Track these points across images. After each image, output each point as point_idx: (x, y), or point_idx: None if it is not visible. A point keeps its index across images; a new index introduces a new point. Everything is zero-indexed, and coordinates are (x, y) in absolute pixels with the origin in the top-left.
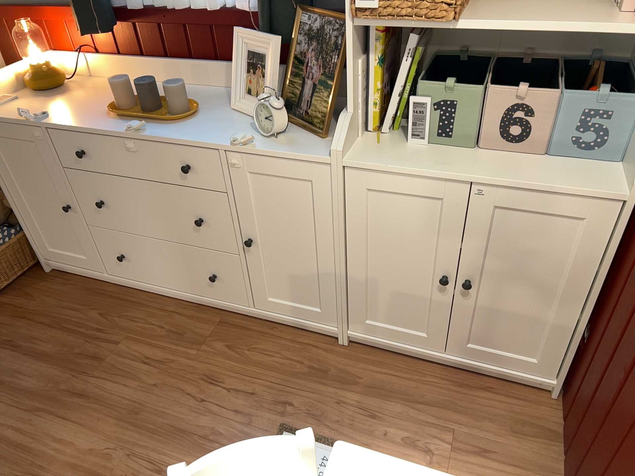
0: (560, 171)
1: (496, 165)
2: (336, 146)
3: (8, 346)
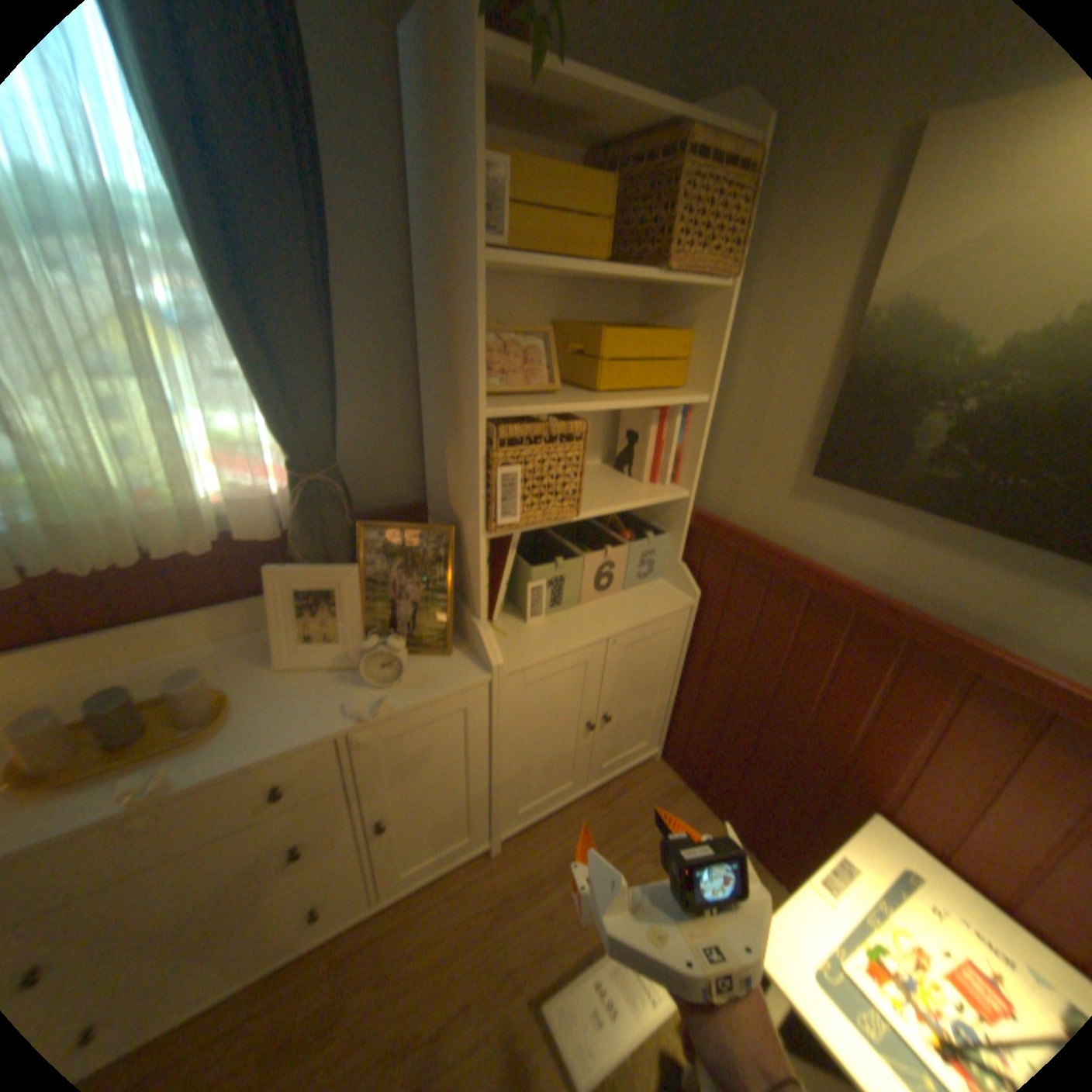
0: (644, 599)
1: (608, 613)
2: (493, 661)
3: None
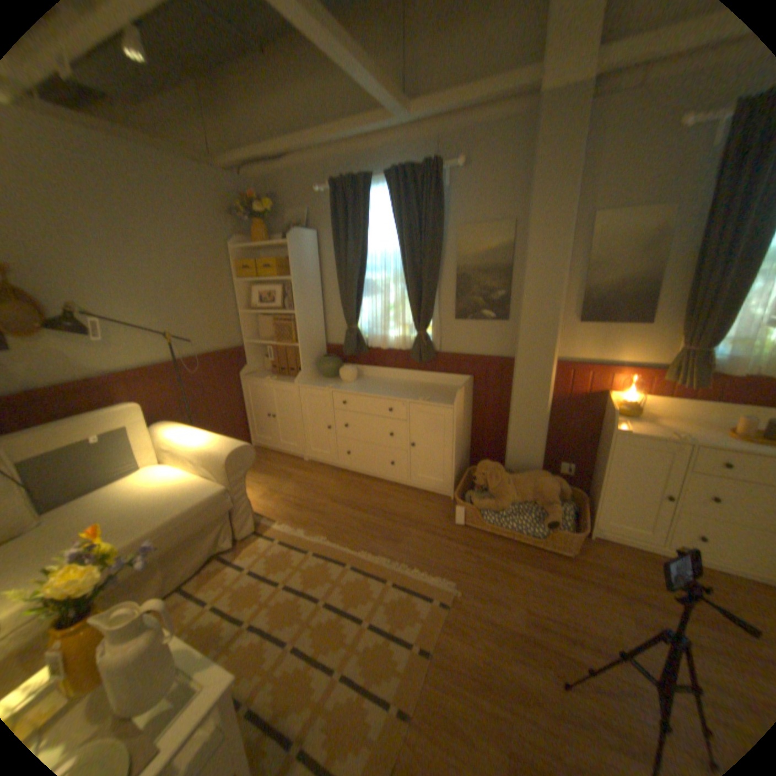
0: None
1: None
2: None
3: (637, 604)
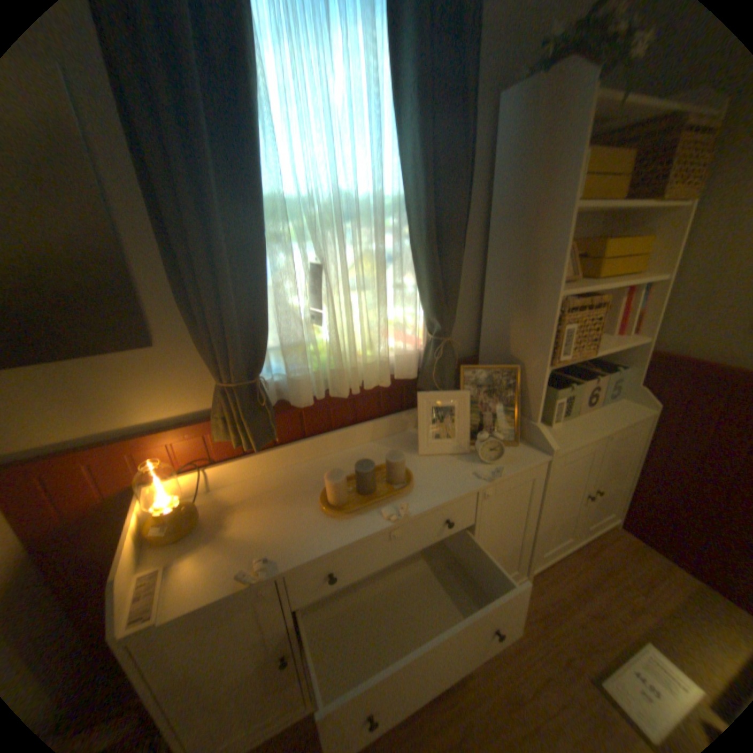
0: (620, 411)
1: (601, 420)
2: (552, 447)
3: None
